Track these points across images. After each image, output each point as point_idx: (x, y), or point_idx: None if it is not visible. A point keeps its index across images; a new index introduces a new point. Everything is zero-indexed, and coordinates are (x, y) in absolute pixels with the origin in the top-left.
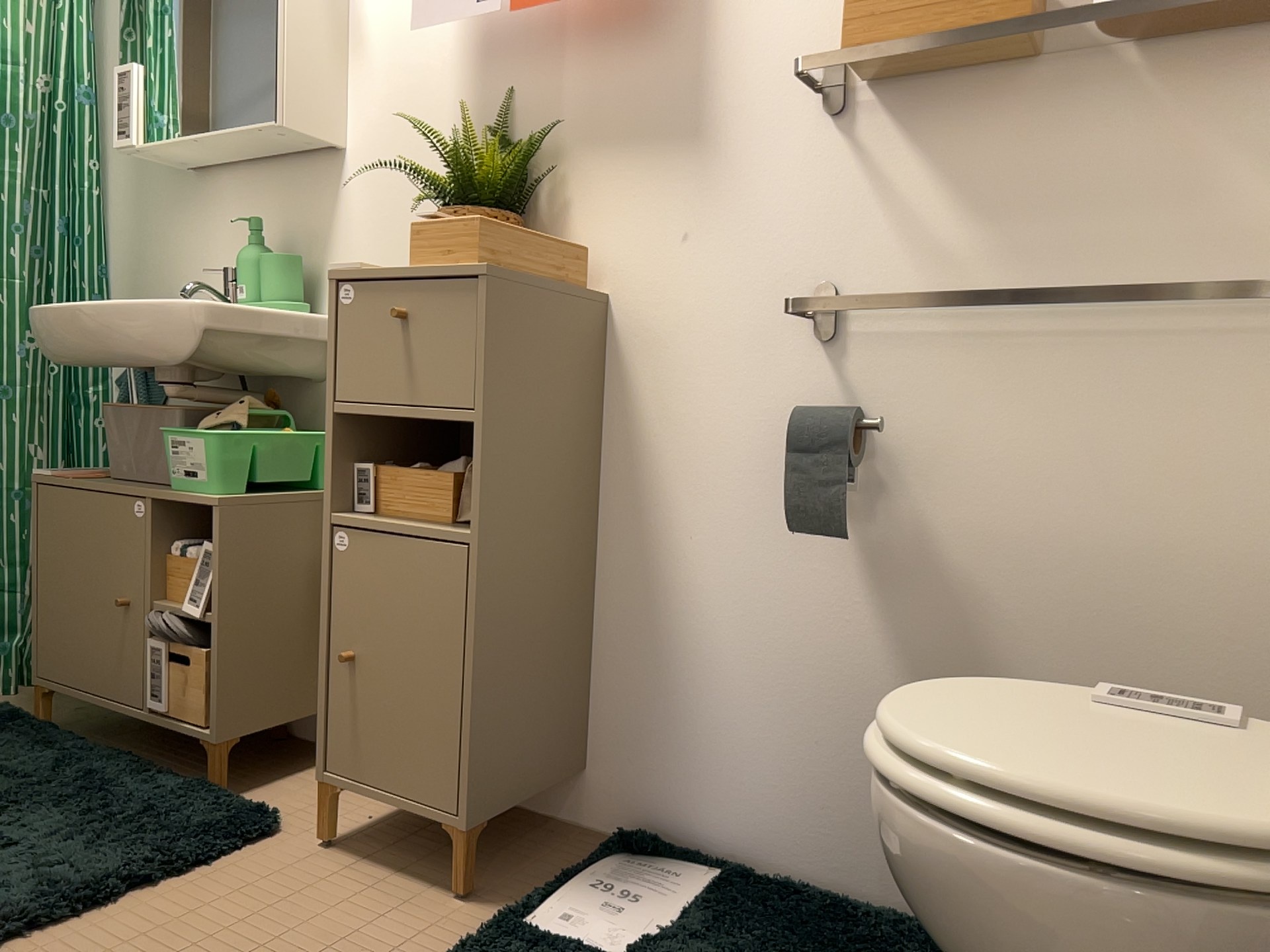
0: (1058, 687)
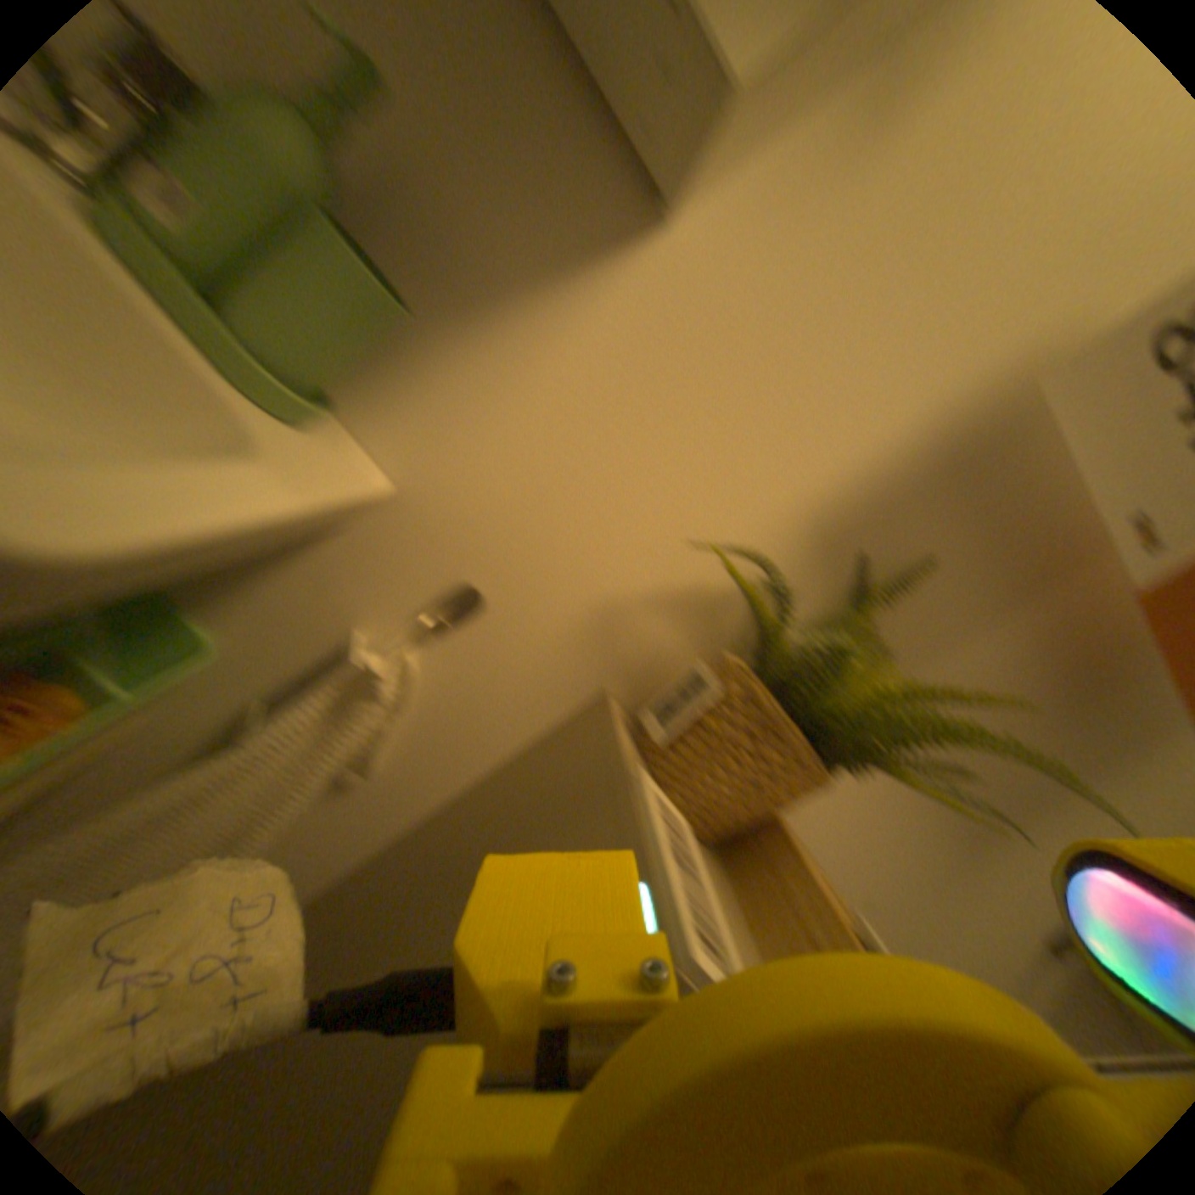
0: None
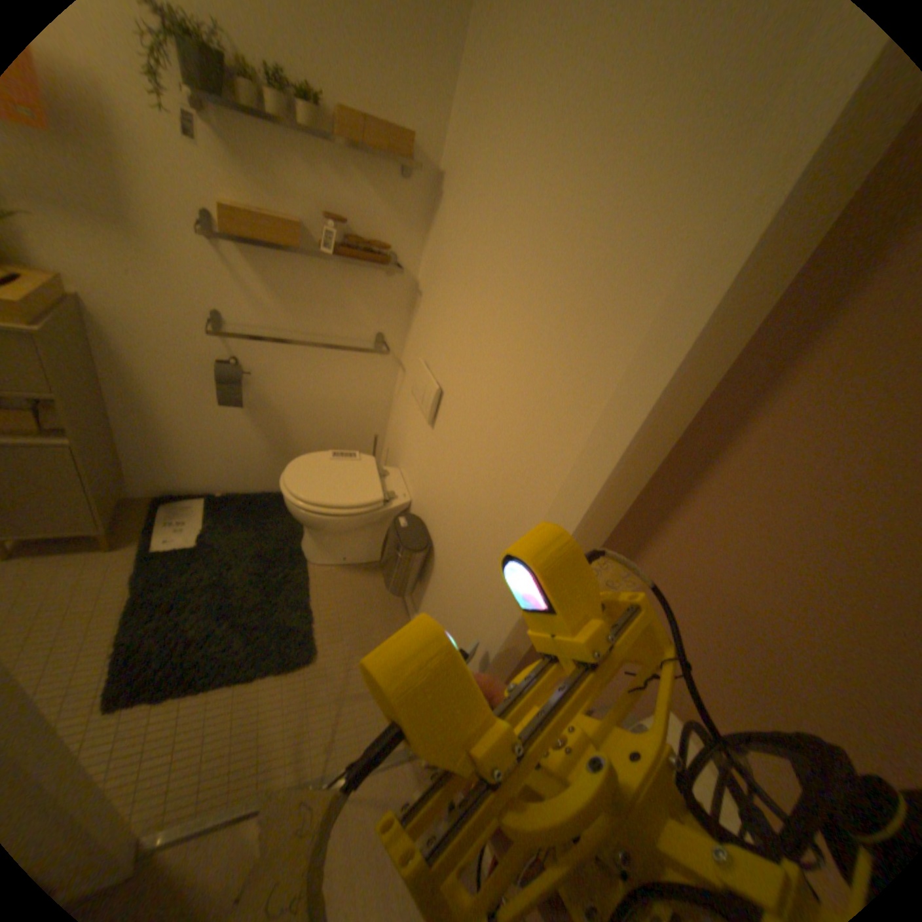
0: (322, 457)
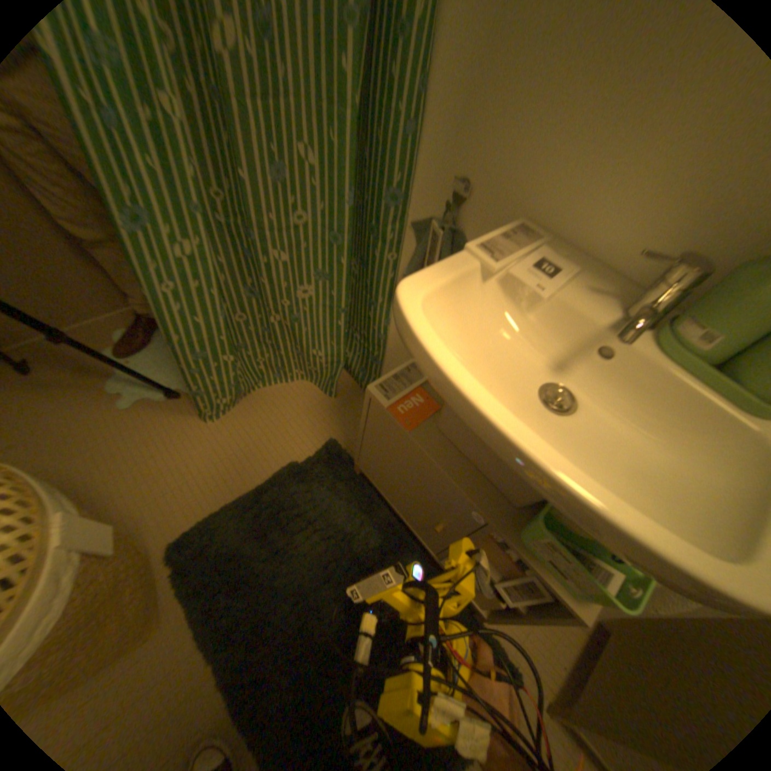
0: None
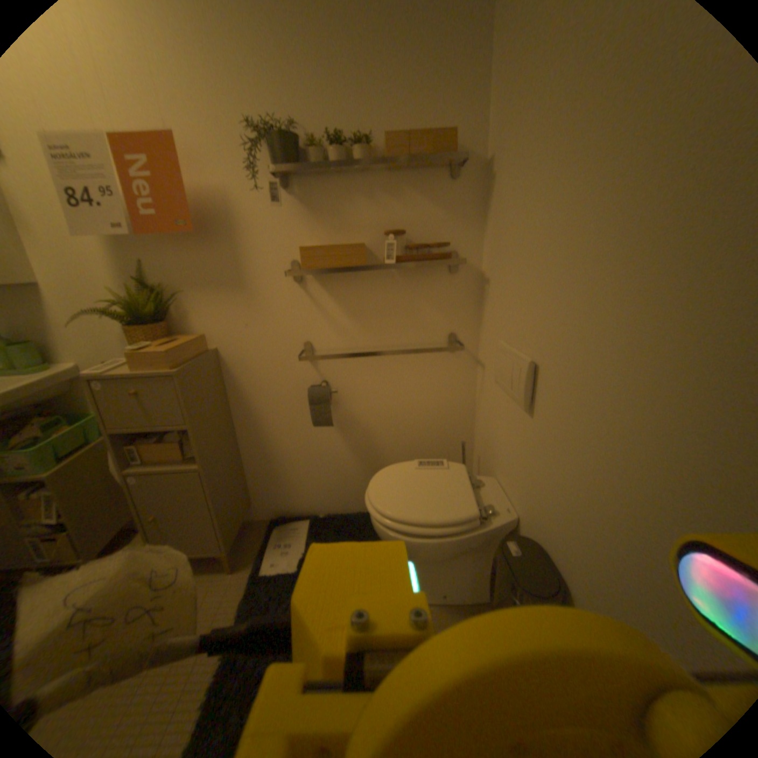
0: (409, 468)
